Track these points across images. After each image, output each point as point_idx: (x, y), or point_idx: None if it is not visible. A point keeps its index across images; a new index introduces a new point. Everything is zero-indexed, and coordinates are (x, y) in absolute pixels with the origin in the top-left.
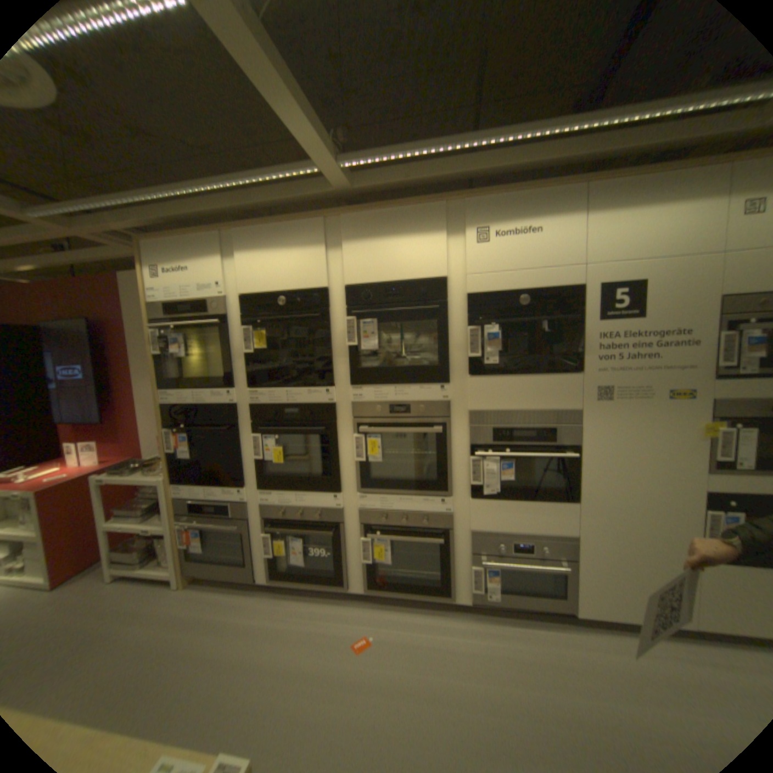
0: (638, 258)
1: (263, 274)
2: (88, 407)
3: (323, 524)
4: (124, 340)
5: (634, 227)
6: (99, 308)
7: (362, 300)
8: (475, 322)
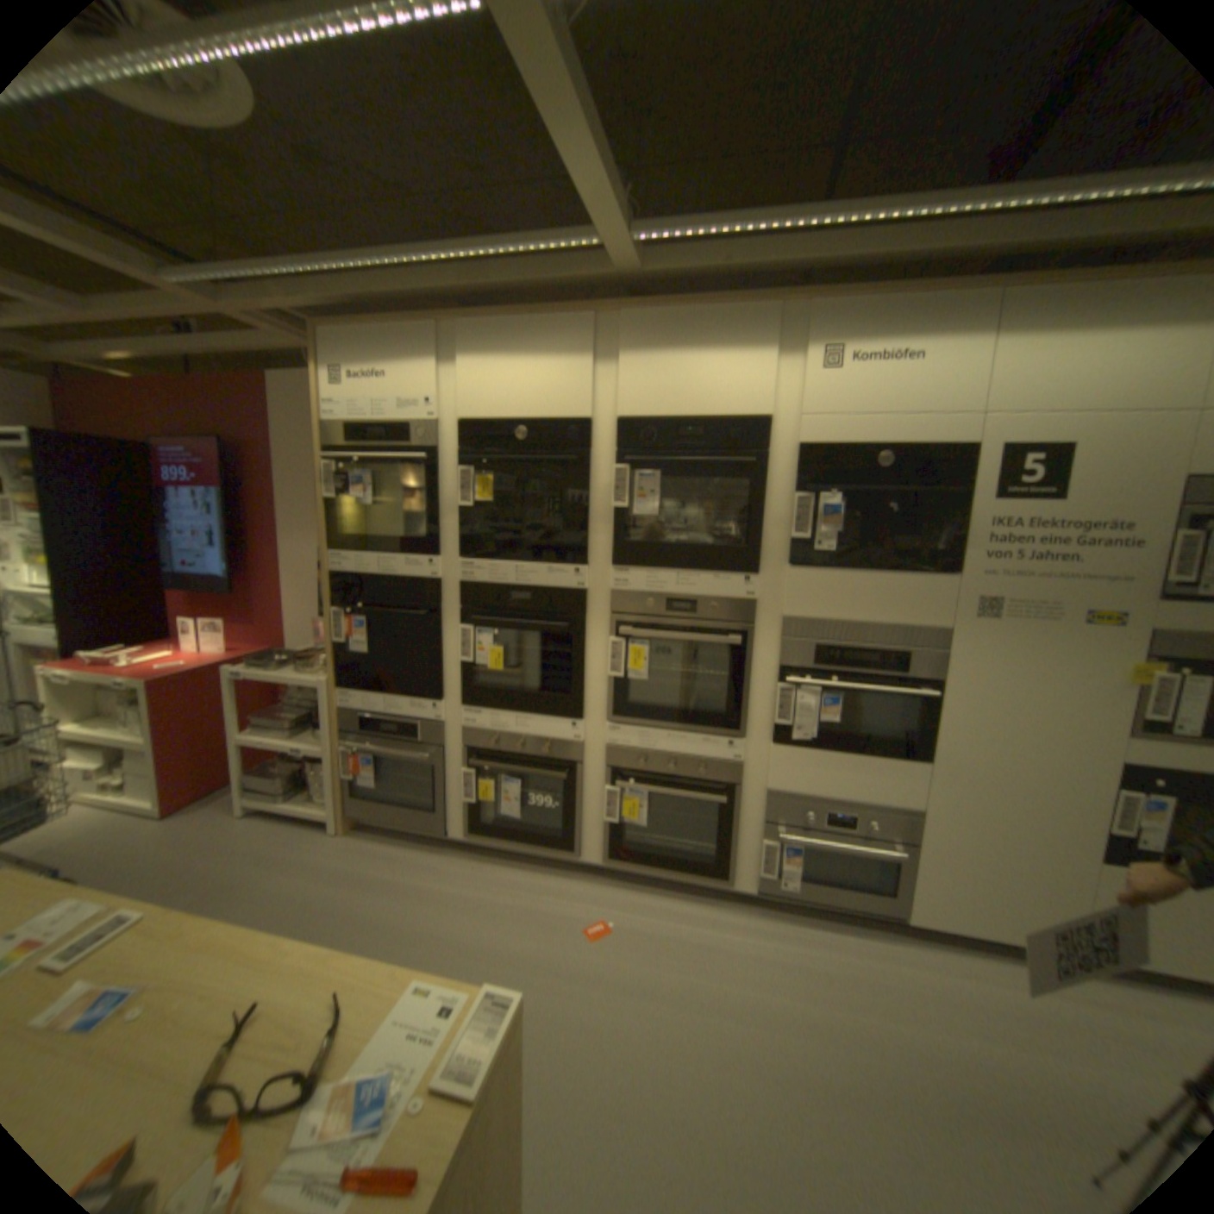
0: (1067, 410)
1: (498, 393)
2: (215, 569)
3: (553, 762)
4: (272, 474)
5: (1066, 362)
6: (238, 424)
7: (642, 442)
8: (807, 488)
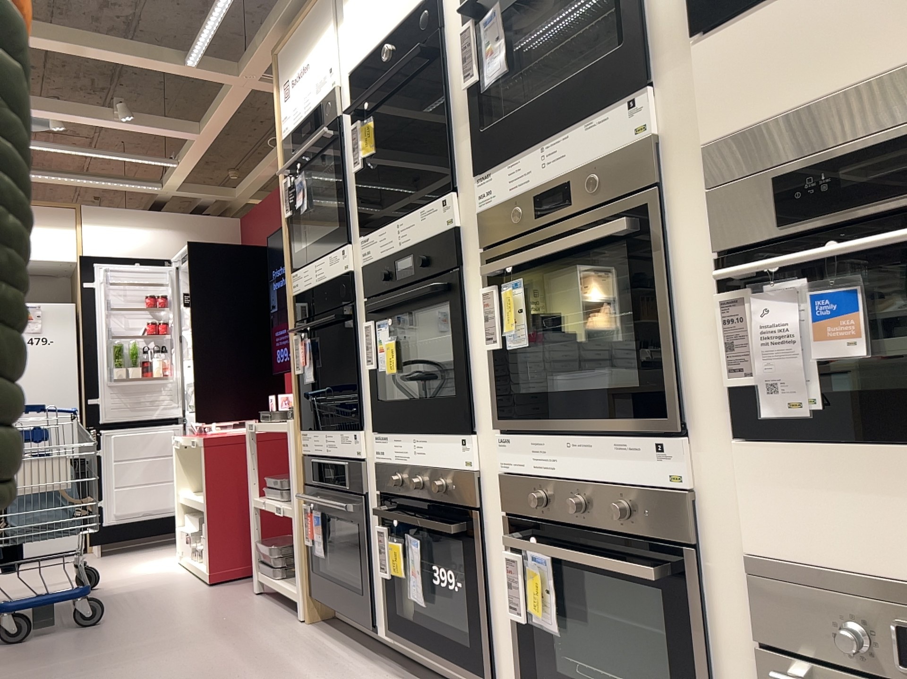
0: None
1: (368, 21)
2: None
3: (452, 508)
4: None
5: None
6: None
7: None
8: None
